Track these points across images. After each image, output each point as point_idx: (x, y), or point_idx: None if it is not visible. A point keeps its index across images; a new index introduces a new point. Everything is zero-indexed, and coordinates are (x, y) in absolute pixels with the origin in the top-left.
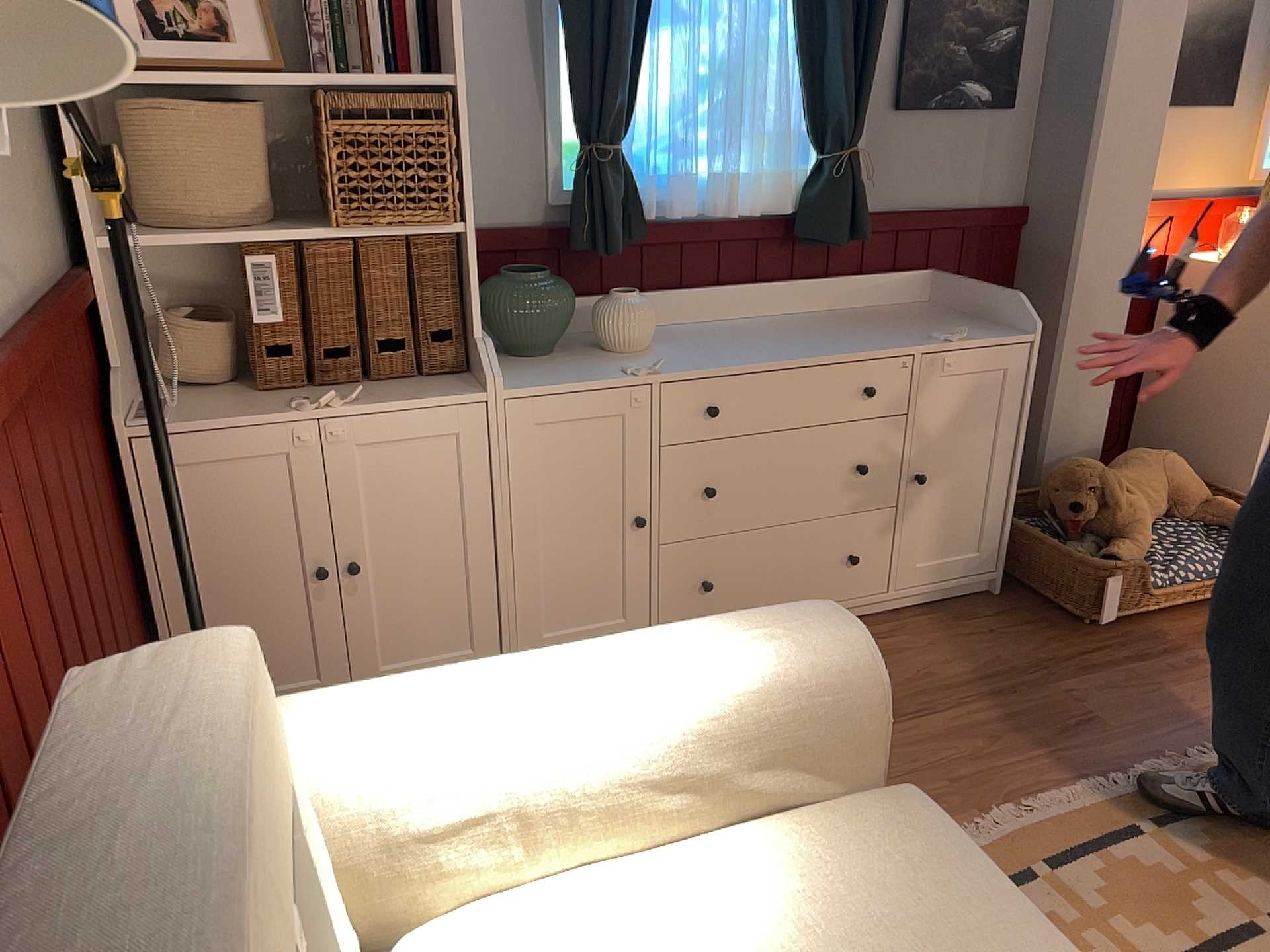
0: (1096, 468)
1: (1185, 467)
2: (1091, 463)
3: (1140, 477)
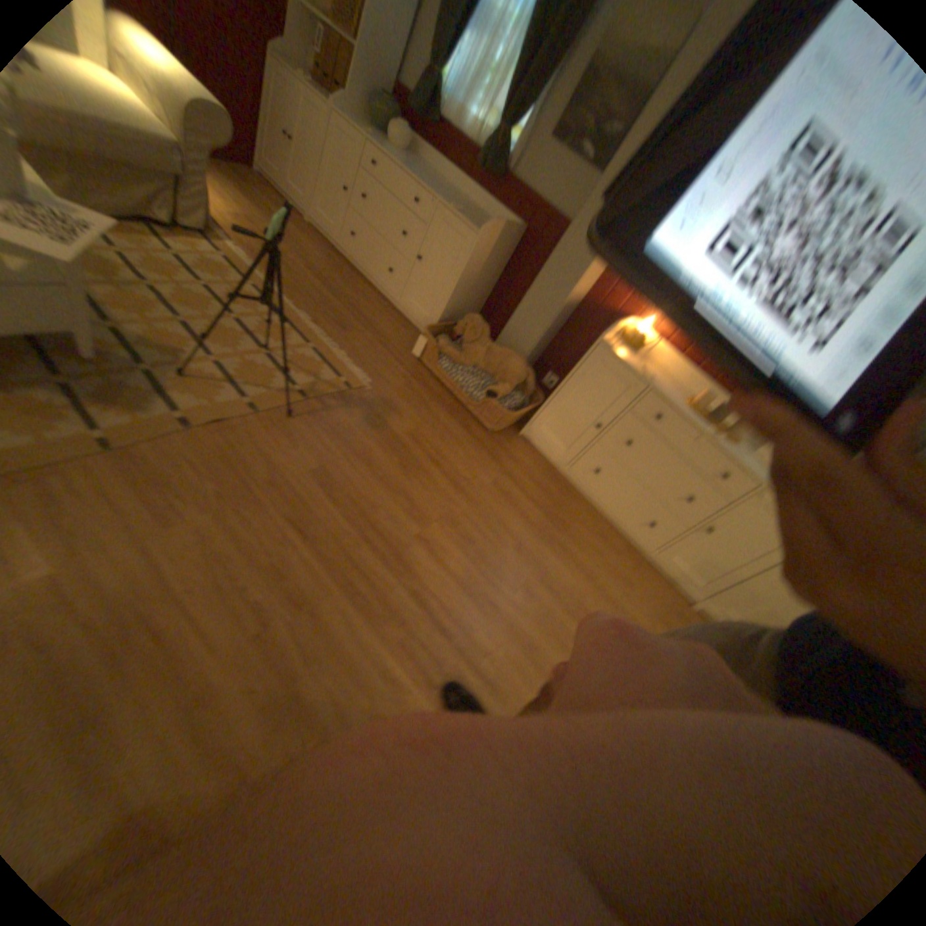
0: (477, 323)
1: (514, 367)
2: (479, 320)
3: (496, 351)
